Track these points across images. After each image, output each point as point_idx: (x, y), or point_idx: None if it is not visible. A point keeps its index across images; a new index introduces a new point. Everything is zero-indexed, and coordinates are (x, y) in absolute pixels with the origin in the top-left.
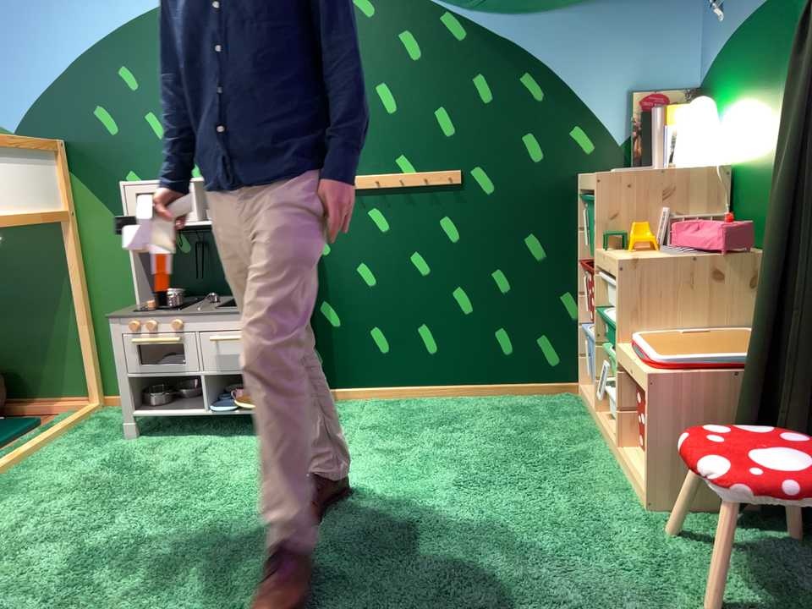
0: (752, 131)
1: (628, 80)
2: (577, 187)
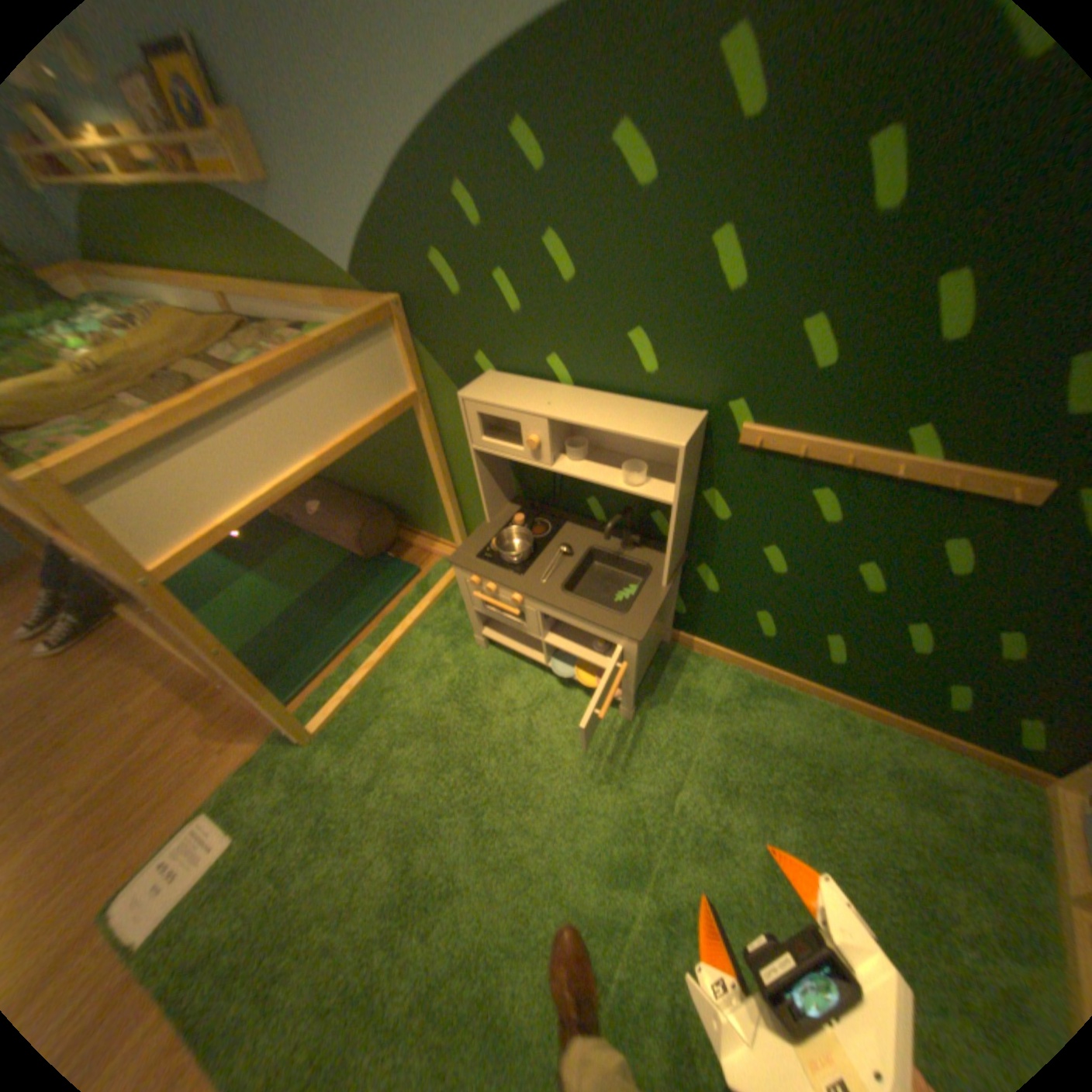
0: None
1: None
2: None
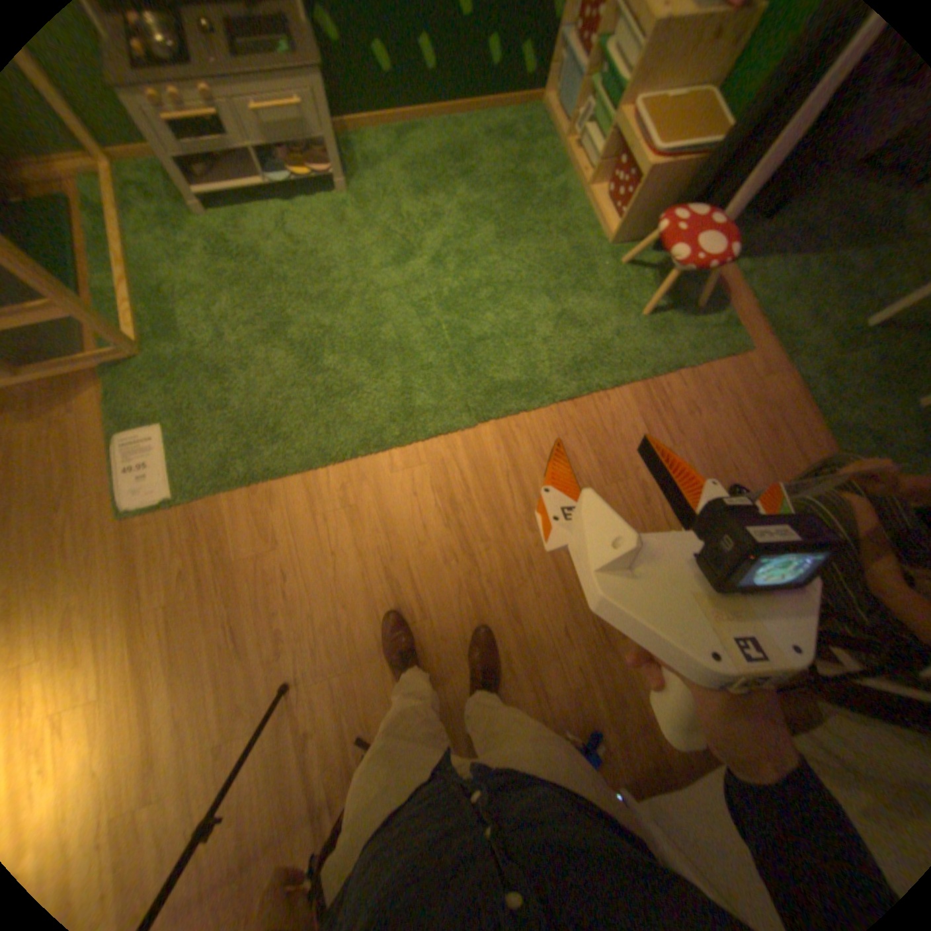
0: None
1: None
2: None
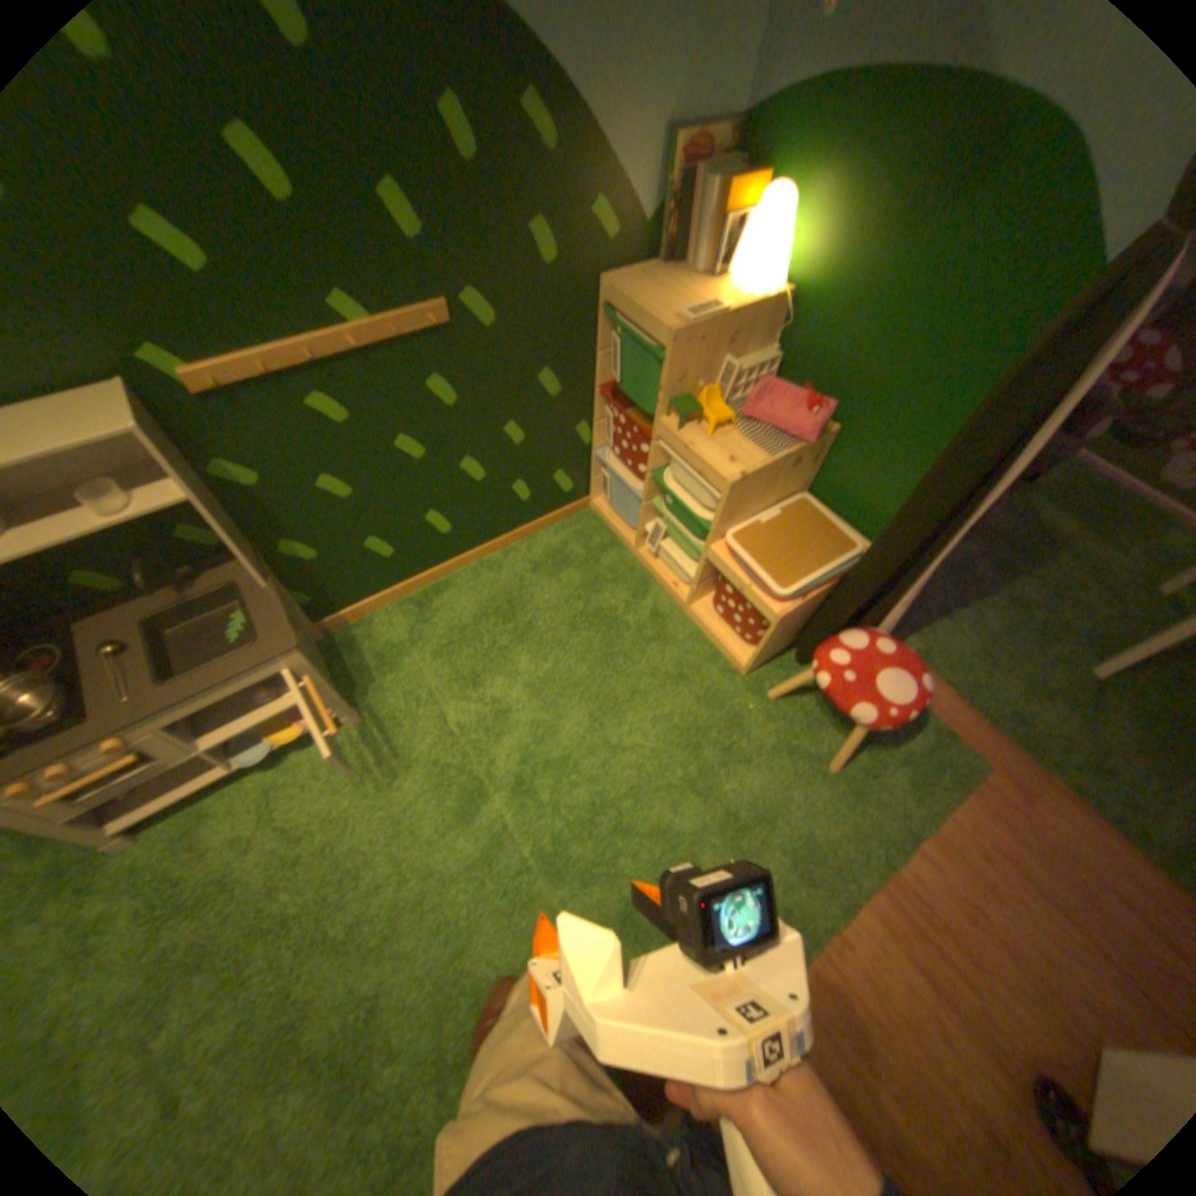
0: (845, 265)
1: (673, 102)
2: (599, 295)
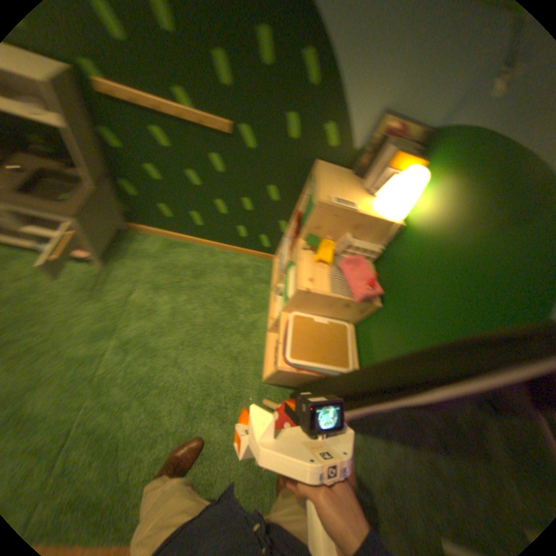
0: (428, 228)
1: (390, 99)
2: (312, 169)
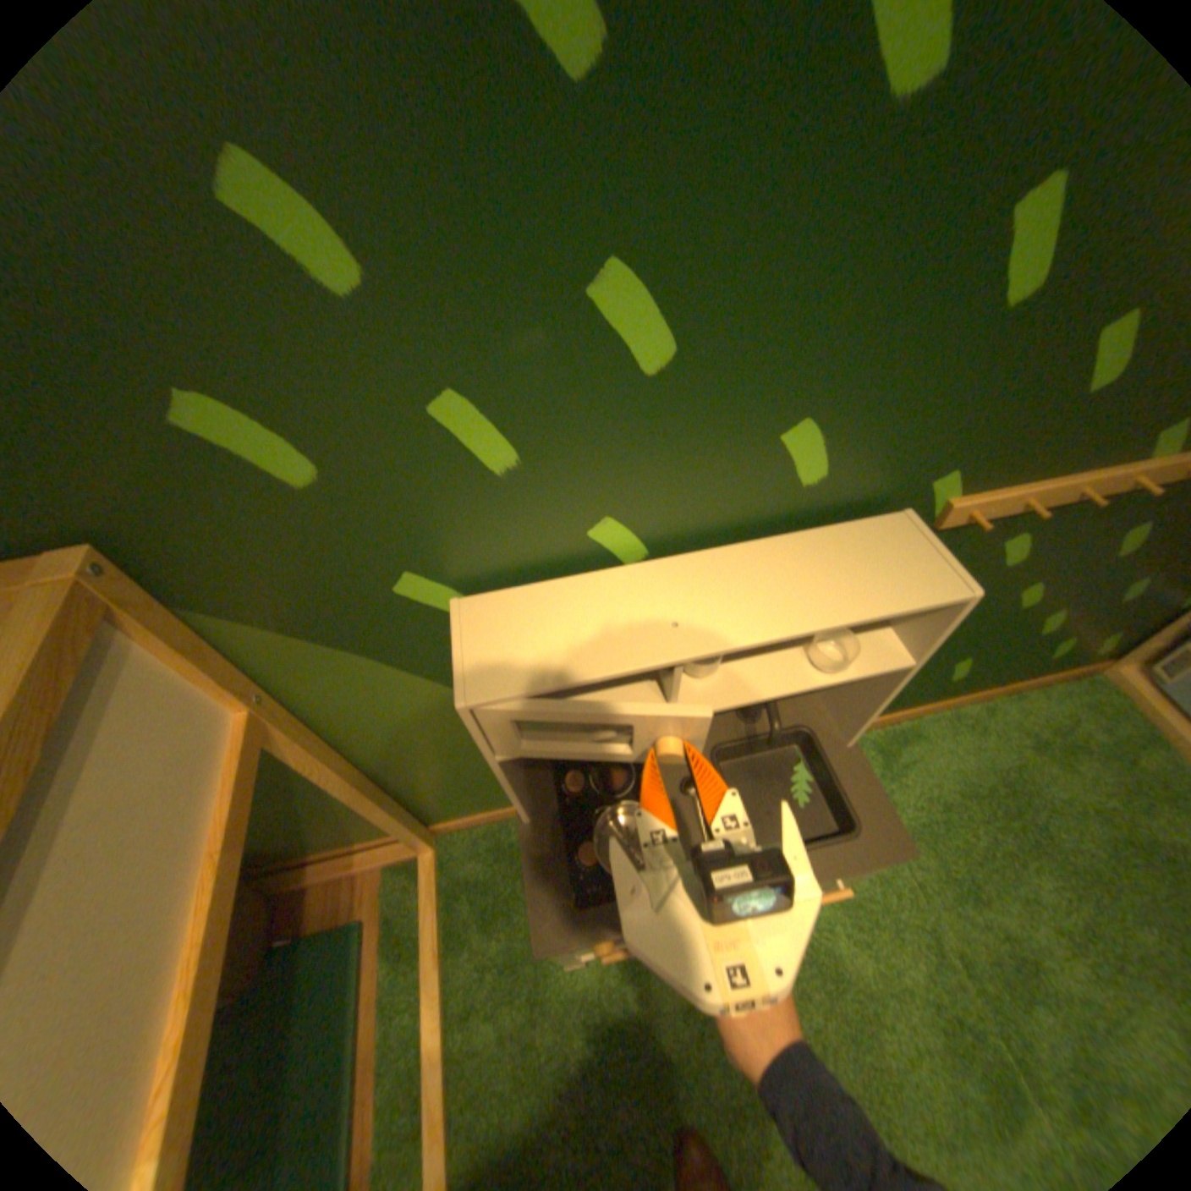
0: None
1: None
2: None
